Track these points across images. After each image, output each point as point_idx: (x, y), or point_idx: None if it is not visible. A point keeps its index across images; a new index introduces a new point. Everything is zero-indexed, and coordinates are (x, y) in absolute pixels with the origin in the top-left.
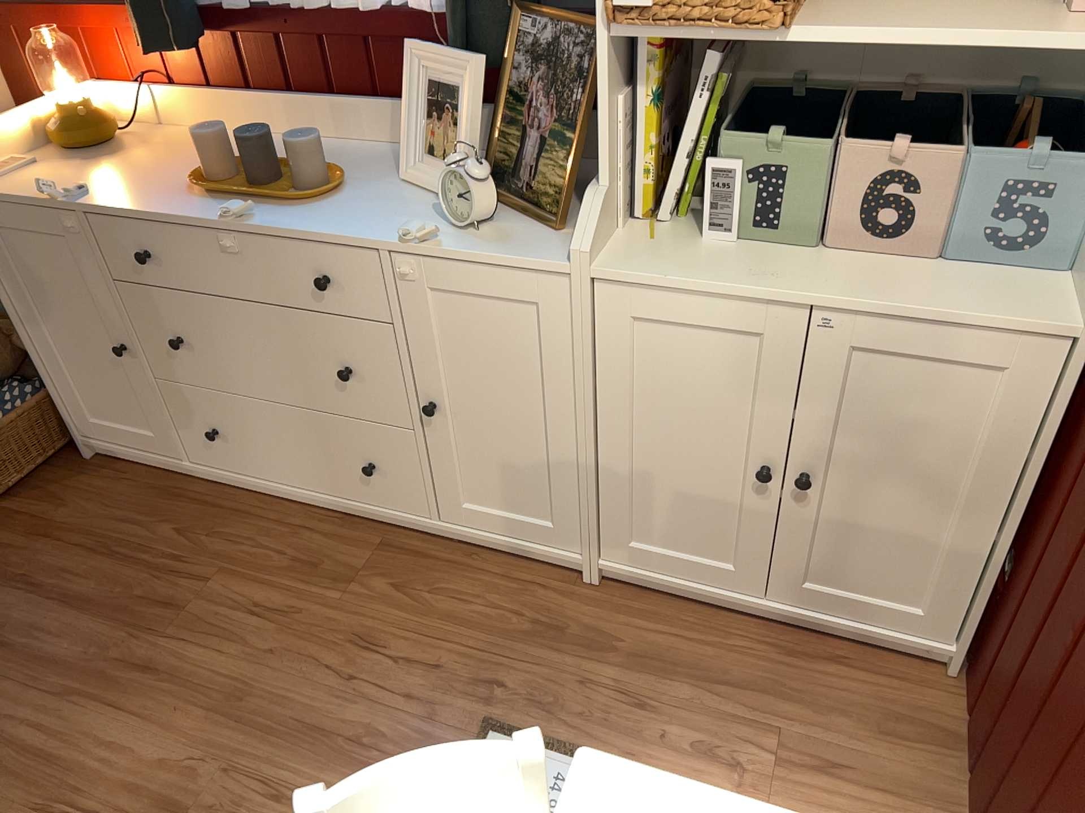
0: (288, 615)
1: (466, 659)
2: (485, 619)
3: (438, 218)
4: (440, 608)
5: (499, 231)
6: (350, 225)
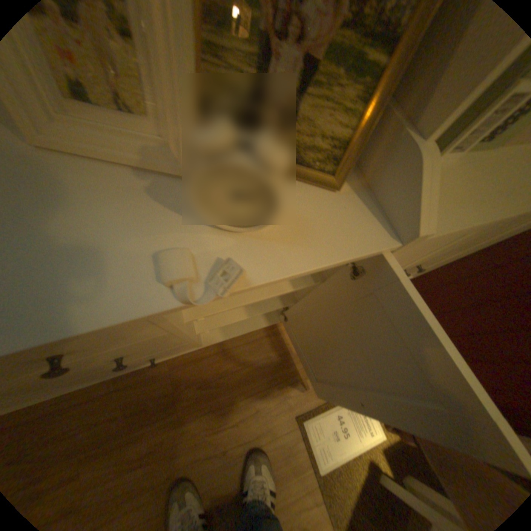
0: (156, 452)
1: (265, 399)
2: (256, 372)
3: (187, 220)
4: (232, 383)
5: (284, 218)
6: (55, 302)
